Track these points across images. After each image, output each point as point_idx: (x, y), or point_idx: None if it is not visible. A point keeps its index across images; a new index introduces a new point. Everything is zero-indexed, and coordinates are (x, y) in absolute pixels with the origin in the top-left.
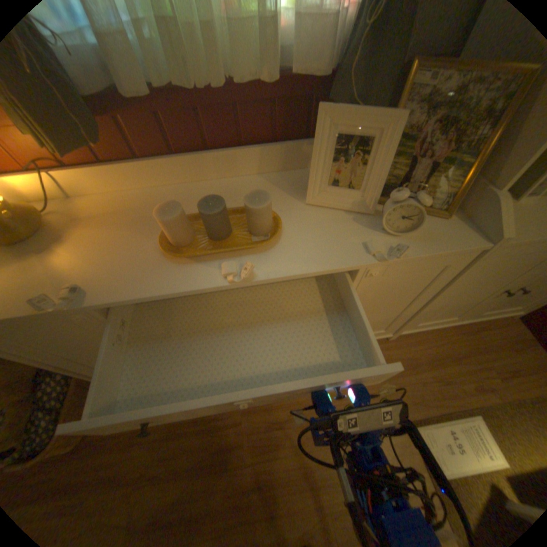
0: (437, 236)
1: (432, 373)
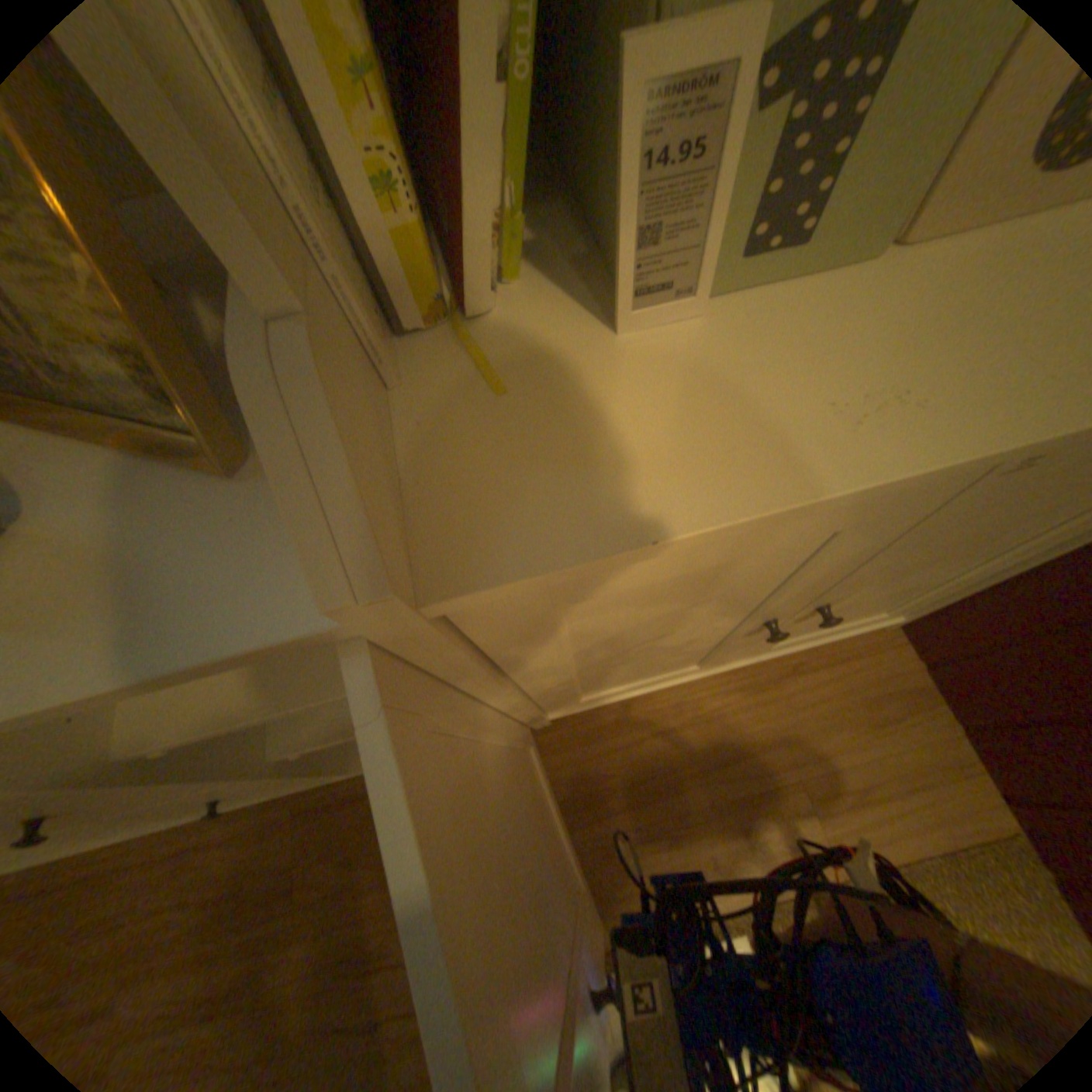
0: (109, 592)
1: (637, 817)
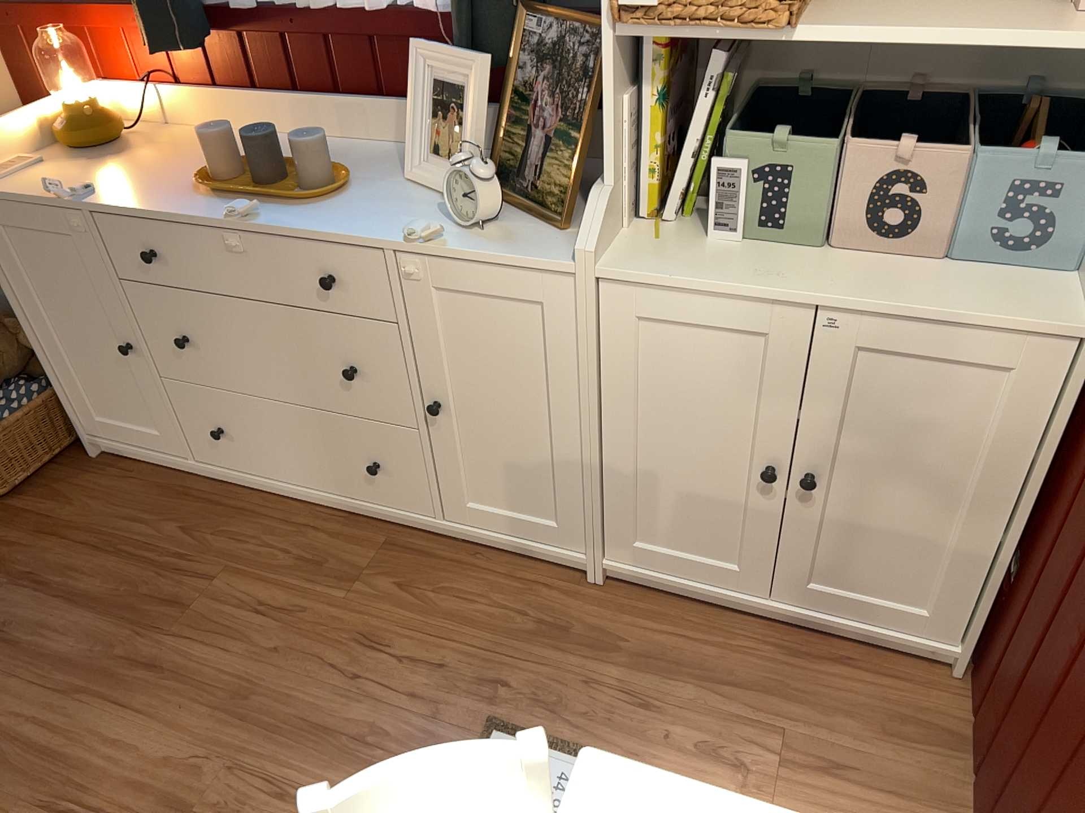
0: (515, 244)
1: (625, 666)
